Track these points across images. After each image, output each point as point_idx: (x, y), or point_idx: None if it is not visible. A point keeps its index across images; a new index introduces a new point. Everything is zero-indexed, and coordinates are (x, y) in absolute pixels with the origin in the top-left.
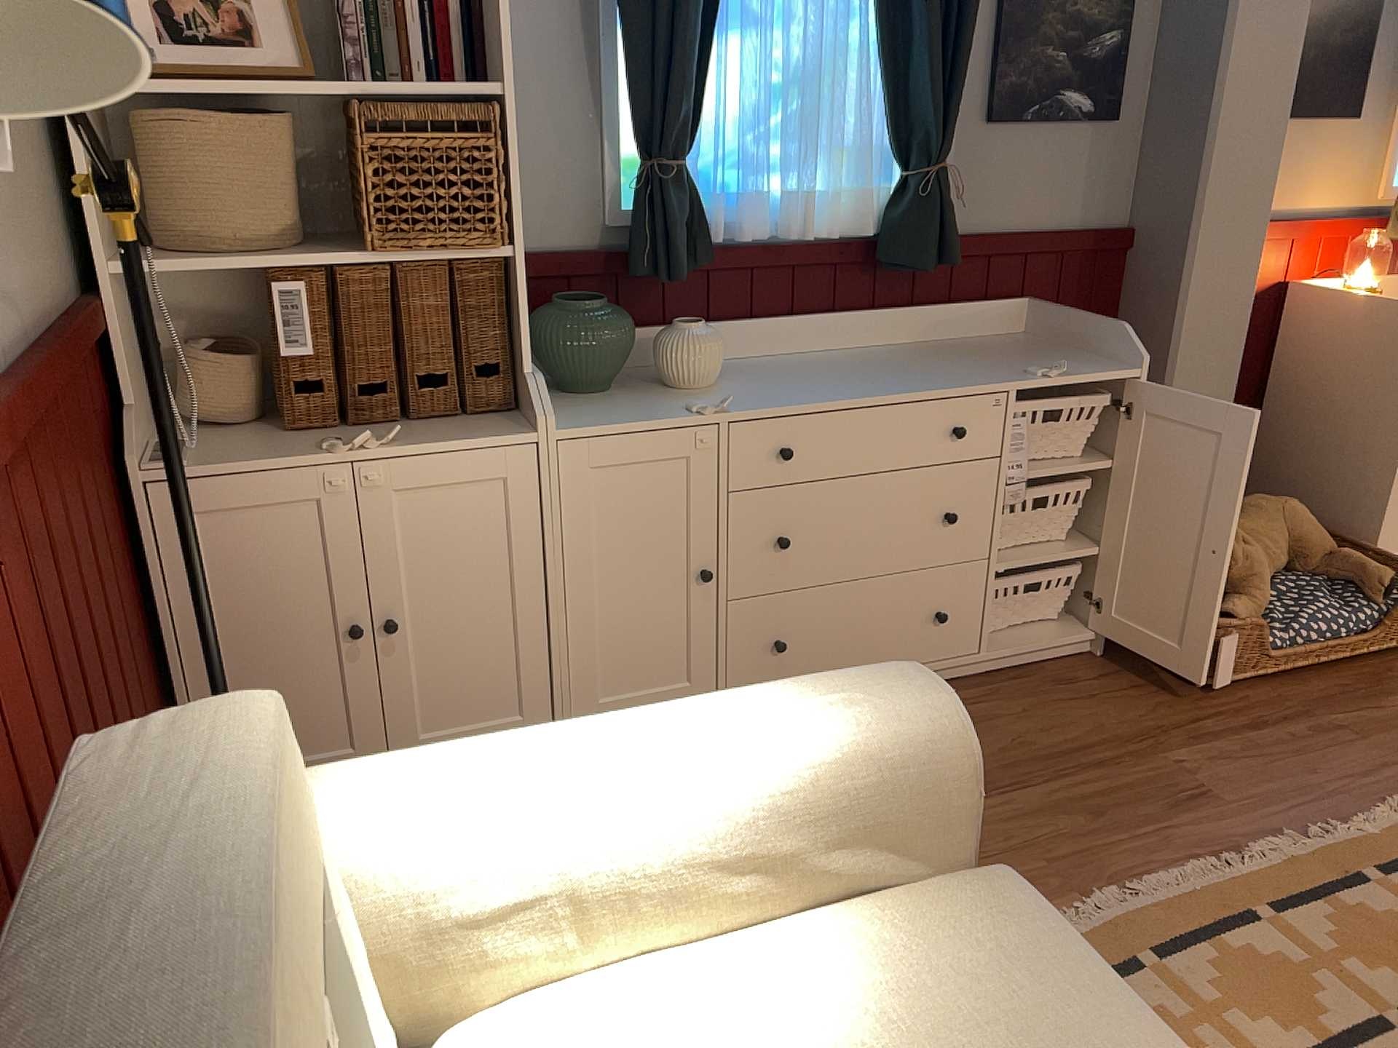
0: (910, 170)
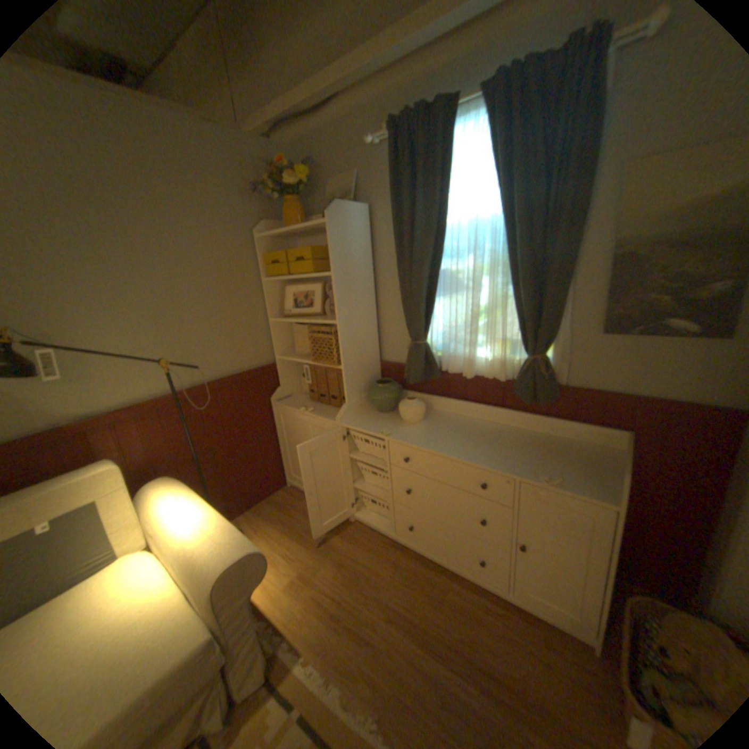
0: (529, 354)
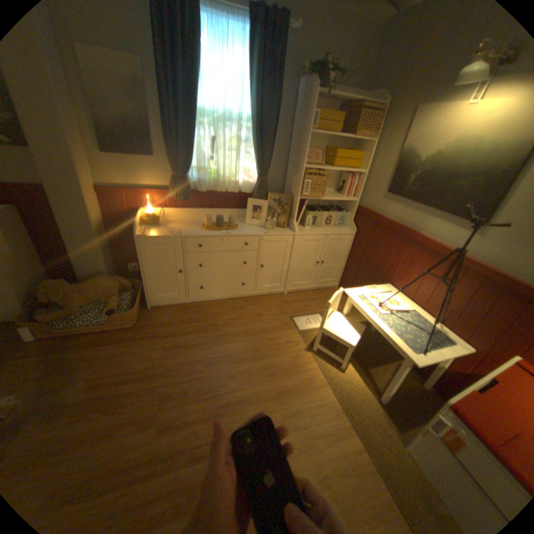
0: None
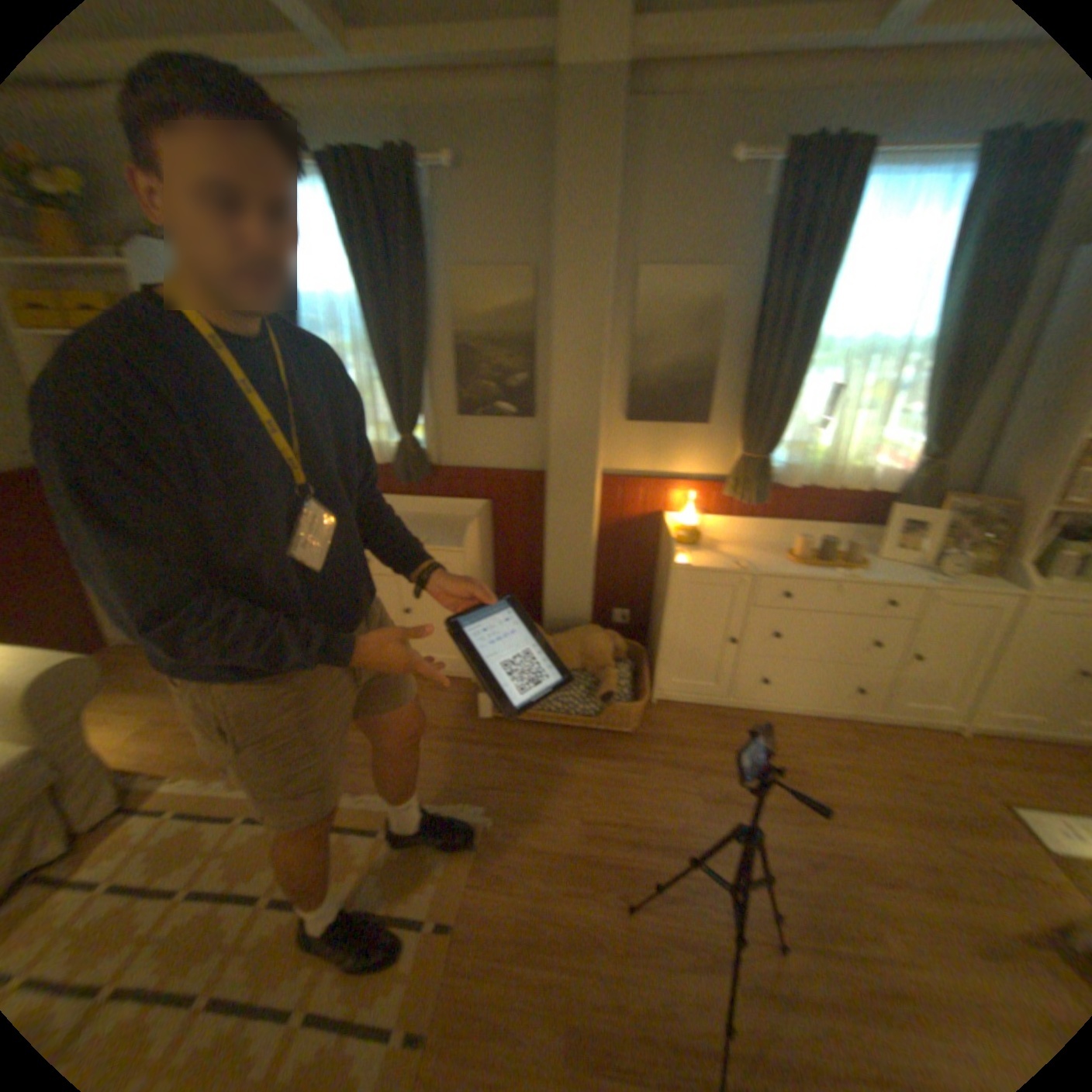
0: (400, 437)
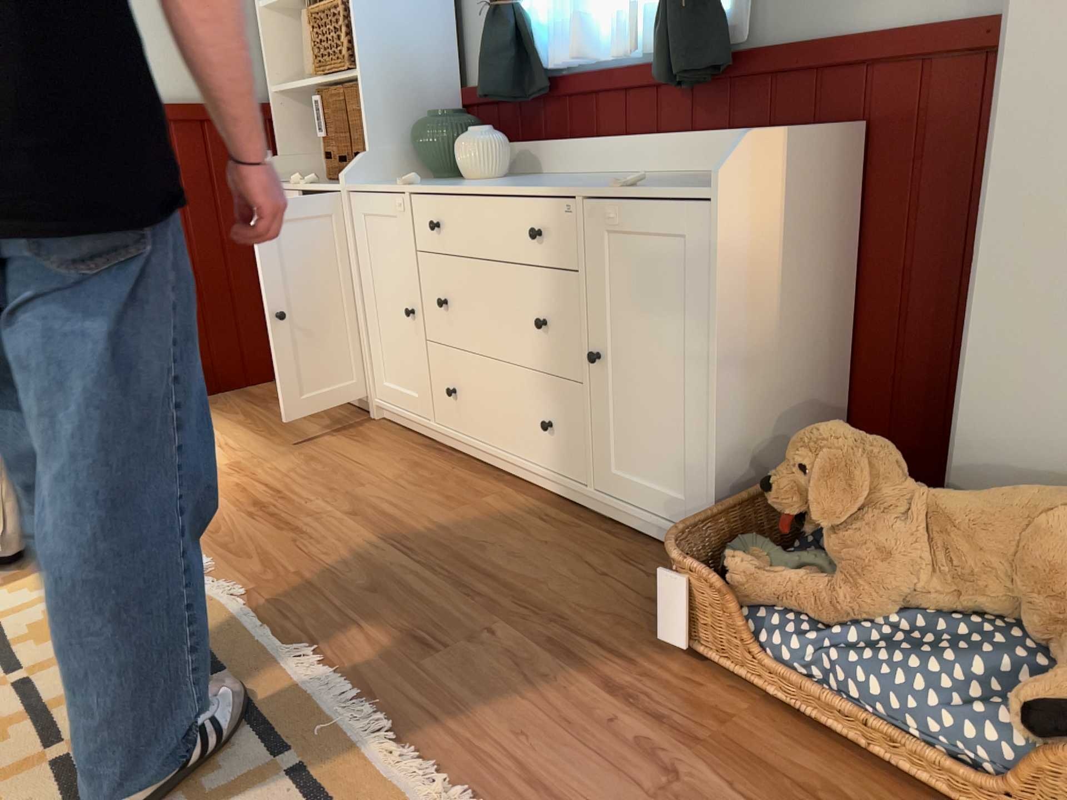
0: None
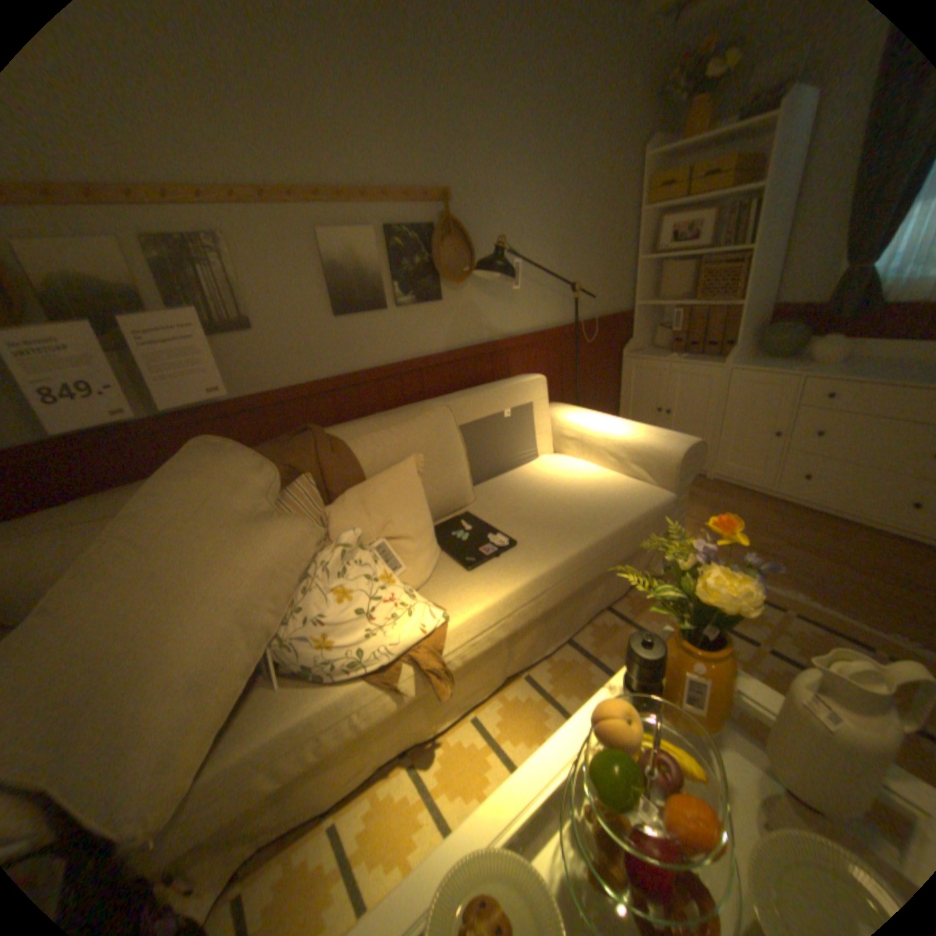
0: None
